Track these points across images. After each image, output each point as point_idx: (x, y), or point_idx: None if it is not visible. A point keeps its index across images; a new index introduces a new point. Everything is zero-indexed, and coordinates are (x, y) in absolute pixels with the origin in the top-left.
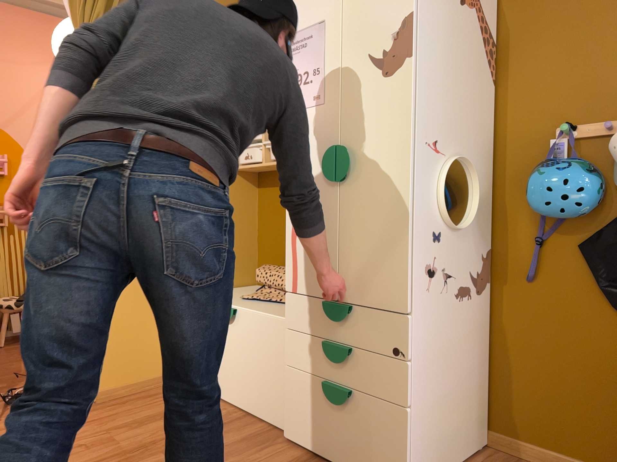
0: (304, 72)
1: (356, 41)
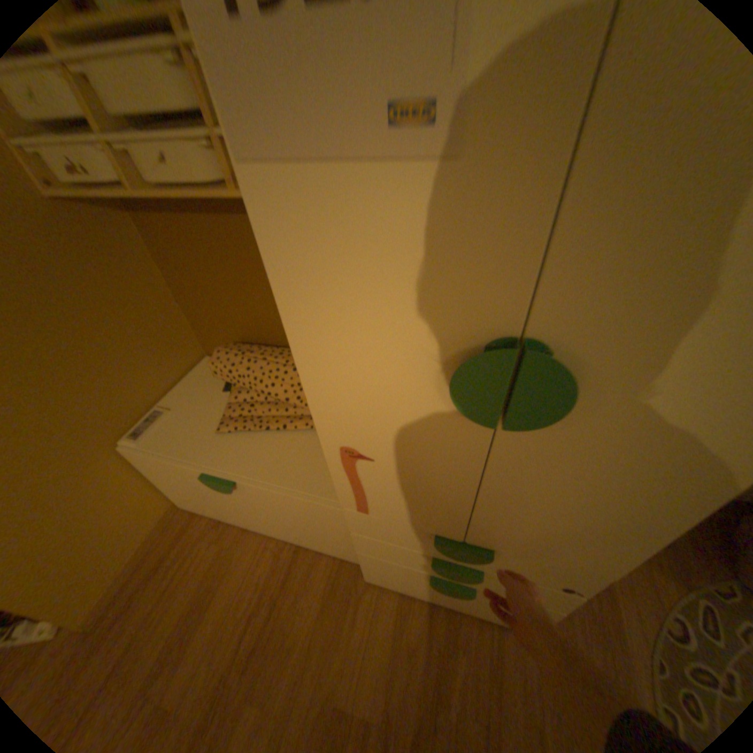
0: None
1: None
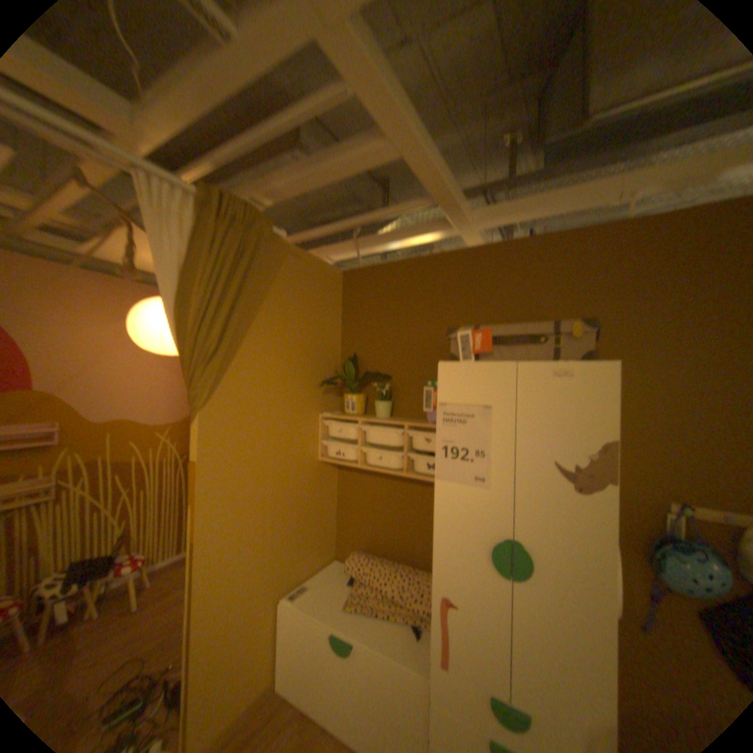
0: (462, 448)
1: (536, 443)
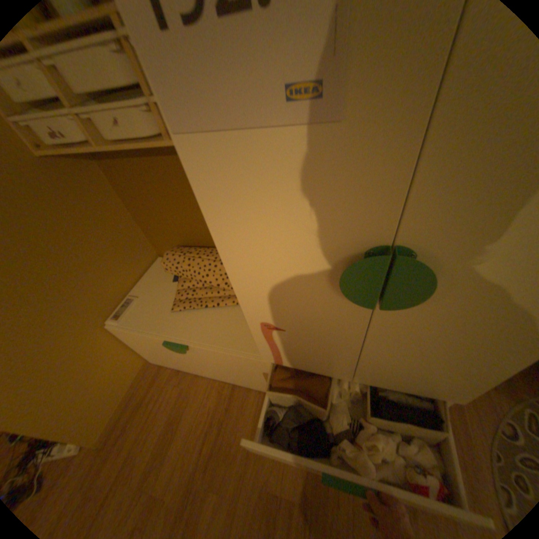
0: None
1: None
